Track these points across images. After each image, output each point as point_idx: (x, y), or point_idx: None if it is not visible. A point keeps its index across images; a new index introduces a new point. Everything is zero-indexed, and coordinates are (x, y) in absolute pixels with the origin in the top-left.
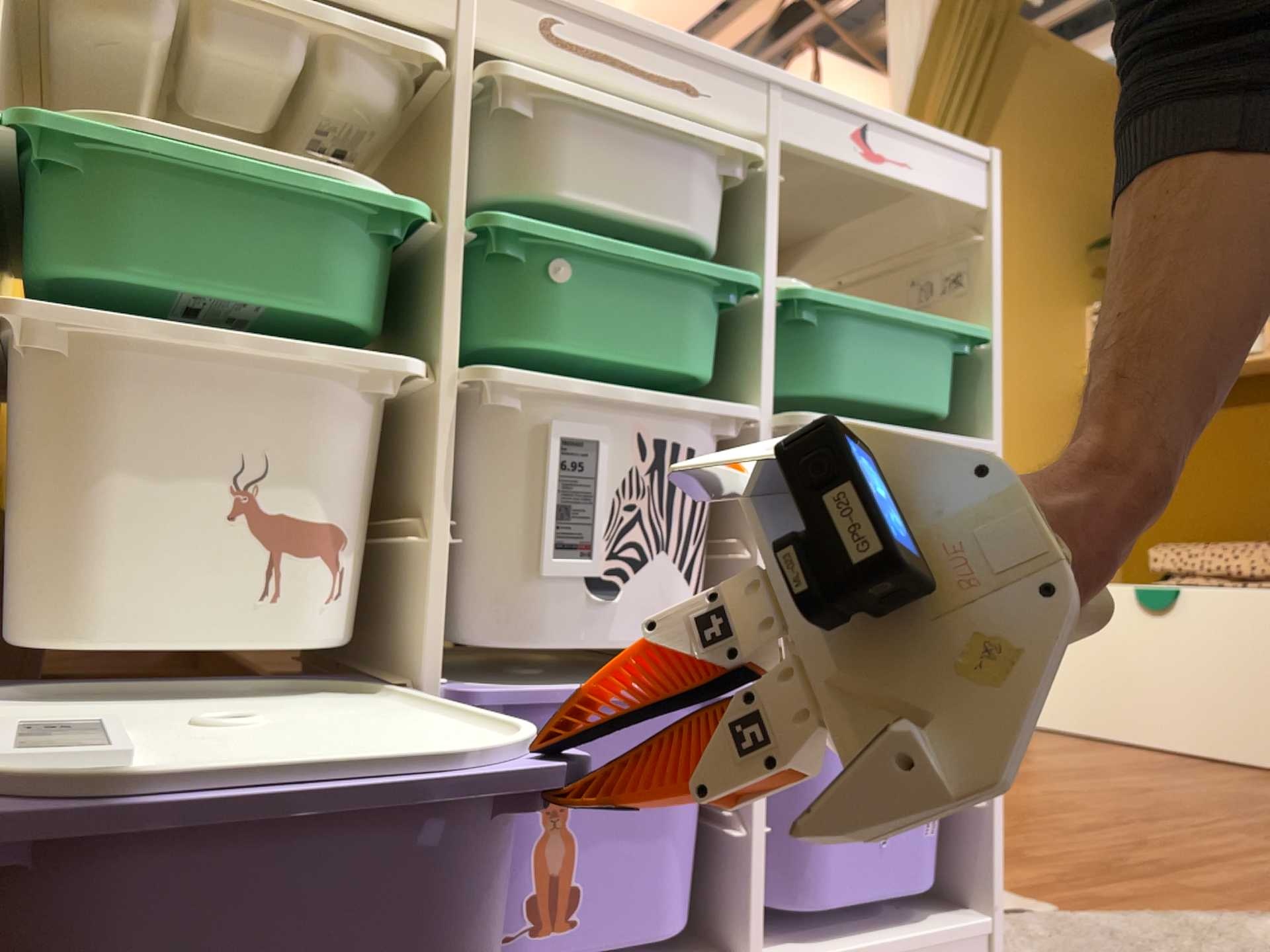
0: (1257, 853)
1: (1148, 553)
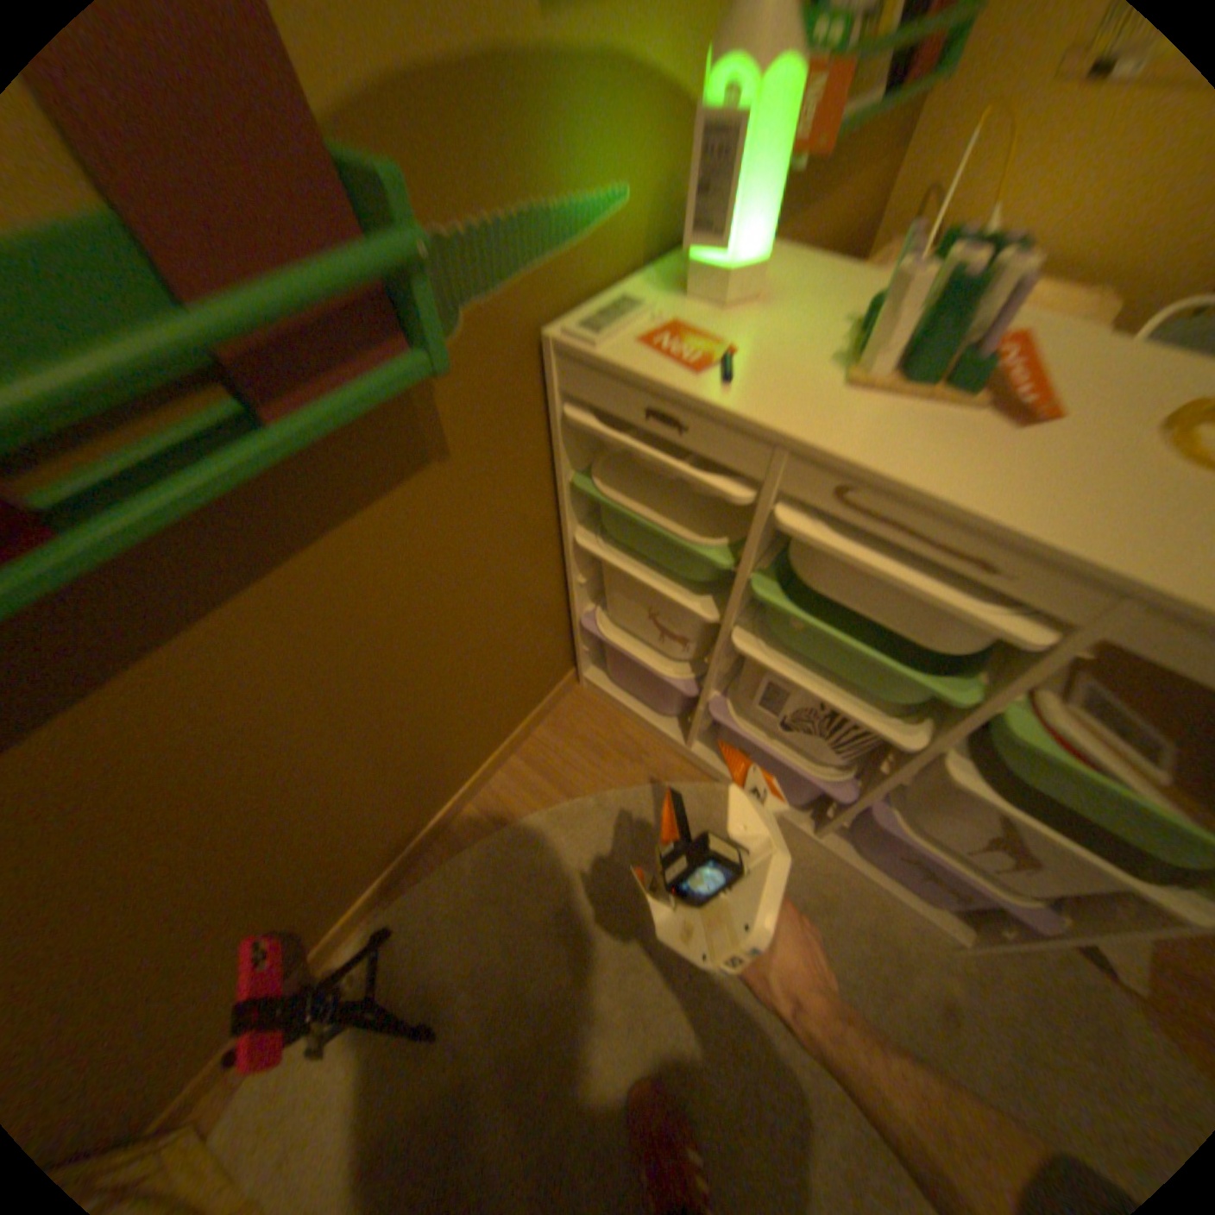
0: None
1: None
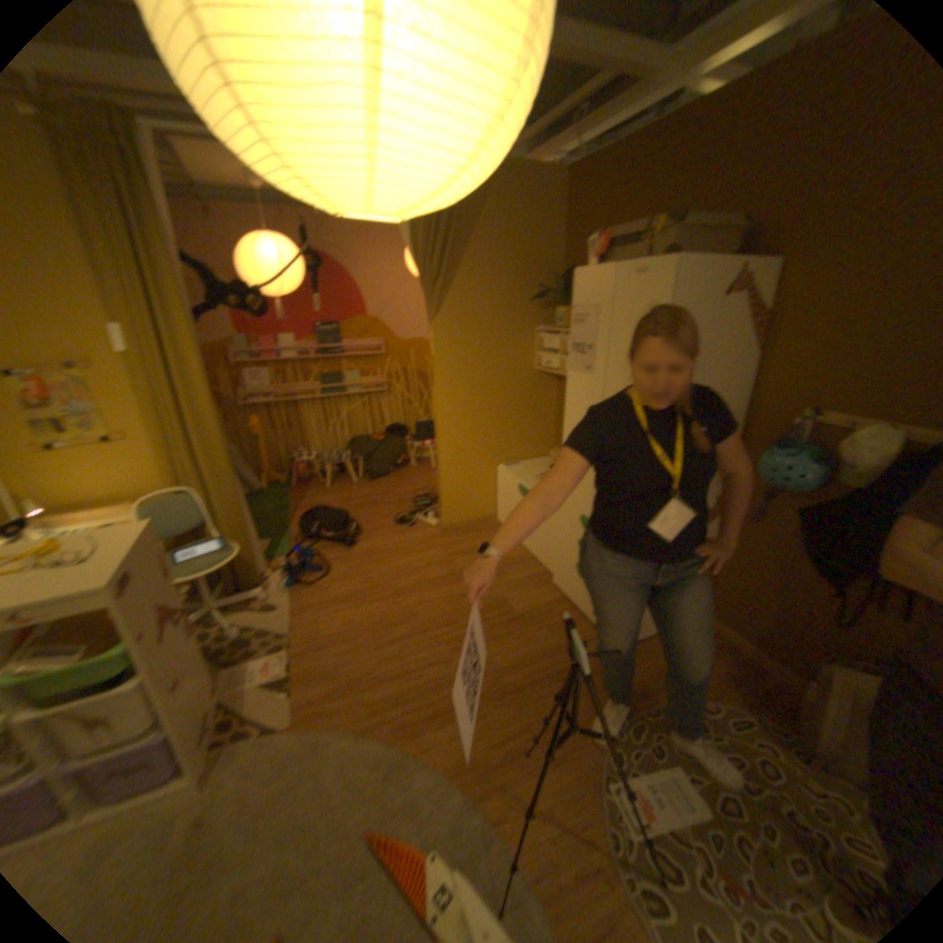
0: (425, 674)
1: (551, 455)
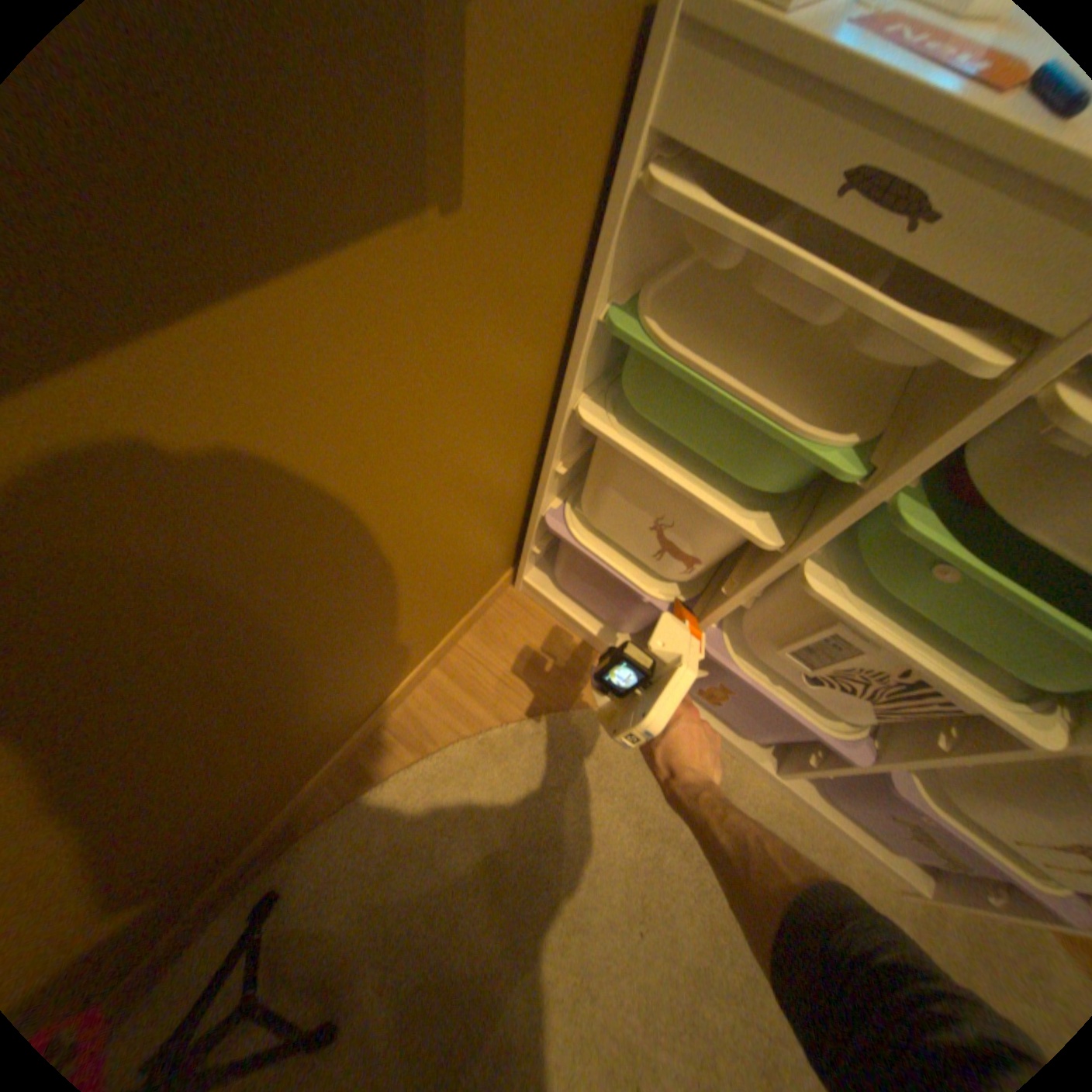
0: None
1: None
